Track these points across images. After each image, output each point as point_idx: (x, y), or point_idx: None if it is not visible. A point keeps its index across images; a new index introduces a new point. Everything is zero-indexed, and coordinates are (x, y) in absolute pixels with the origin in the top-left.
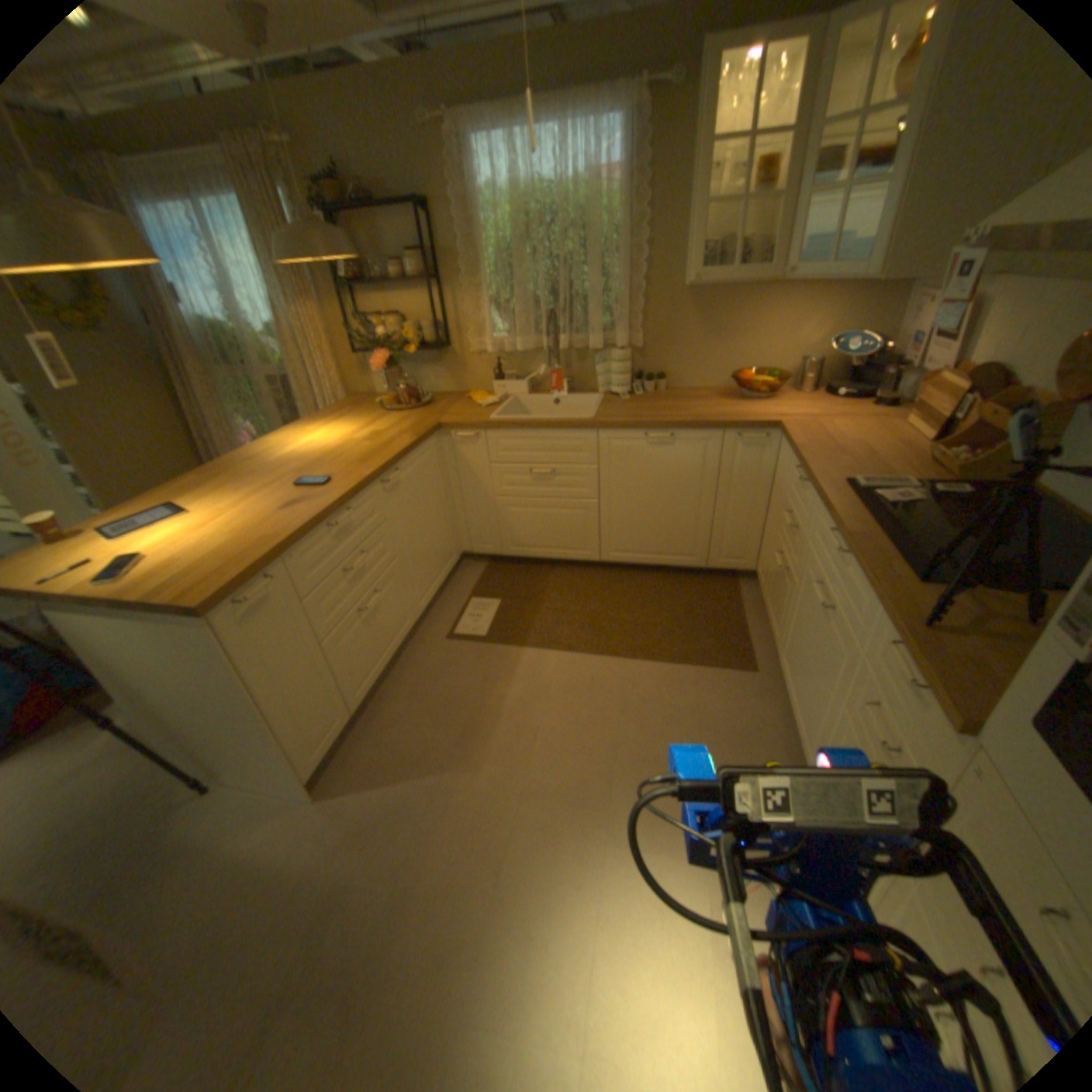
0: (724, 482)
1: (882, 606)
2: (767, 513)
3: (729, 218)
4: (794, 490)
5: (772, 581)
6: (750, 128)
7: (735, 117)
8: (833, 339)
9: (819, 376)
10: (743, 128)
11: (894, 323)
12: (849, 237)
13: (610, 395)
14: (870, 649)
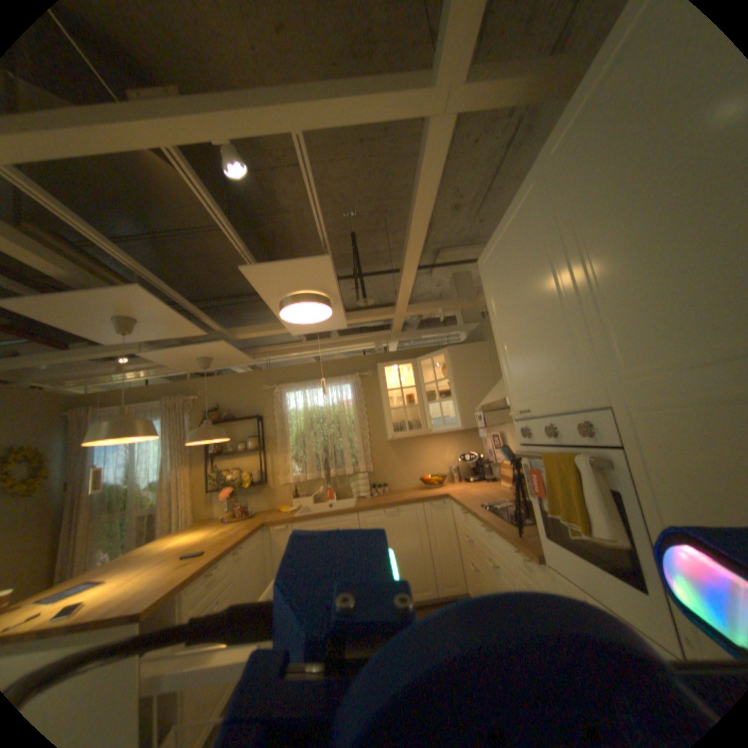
0: (431, 533)
1: (506, 542)
2: (460, 548)
3: (400, 415)
4: (464, 523)
5: (475, 588)
6: (399, 386)
7: (393, 384)
8: (459, 458)
9: (459, 475)
10: (397, 387)
11: (480, 449)
12: (448, 418)
13: (360, 497)
14: (514, 571)
